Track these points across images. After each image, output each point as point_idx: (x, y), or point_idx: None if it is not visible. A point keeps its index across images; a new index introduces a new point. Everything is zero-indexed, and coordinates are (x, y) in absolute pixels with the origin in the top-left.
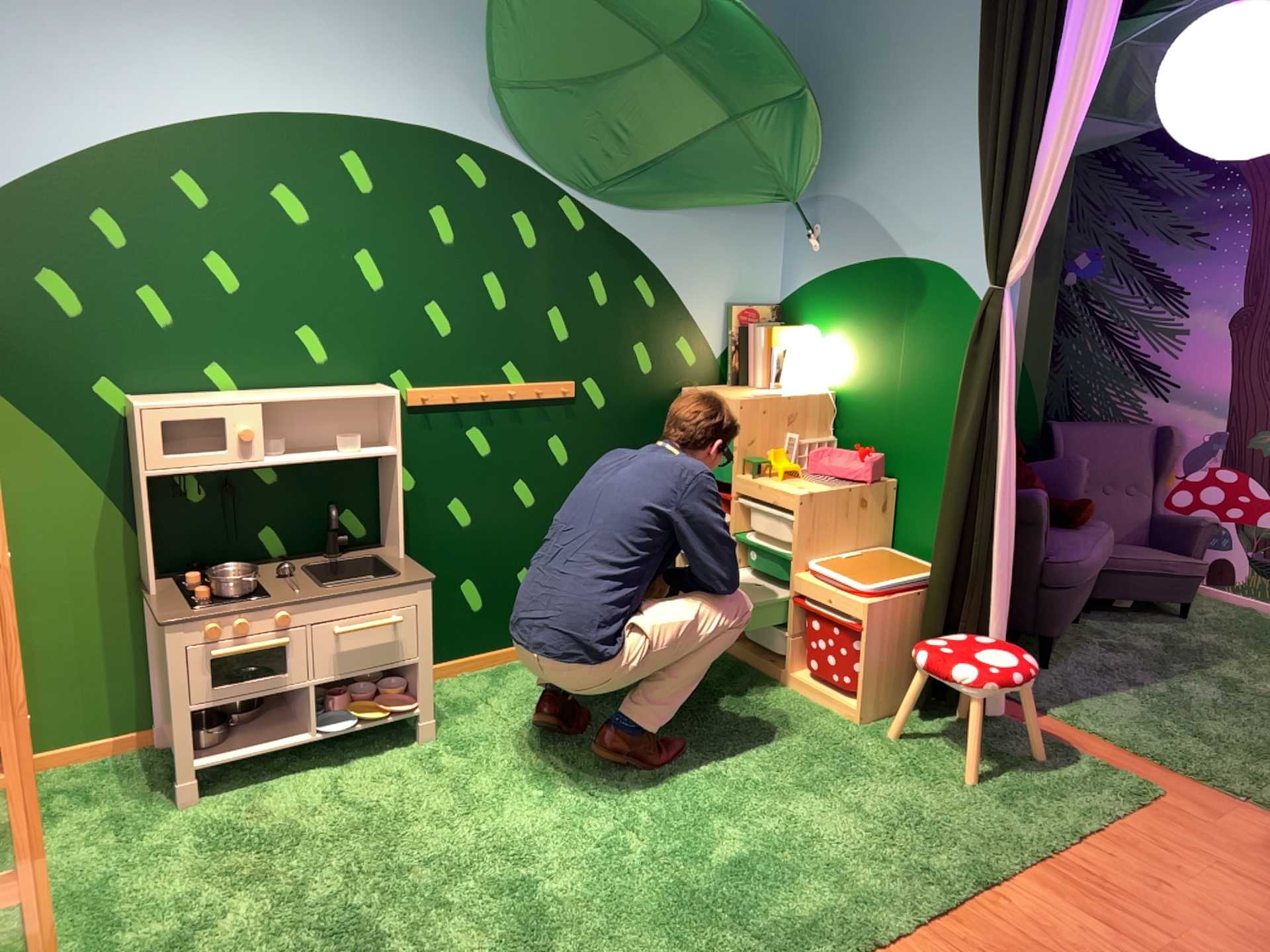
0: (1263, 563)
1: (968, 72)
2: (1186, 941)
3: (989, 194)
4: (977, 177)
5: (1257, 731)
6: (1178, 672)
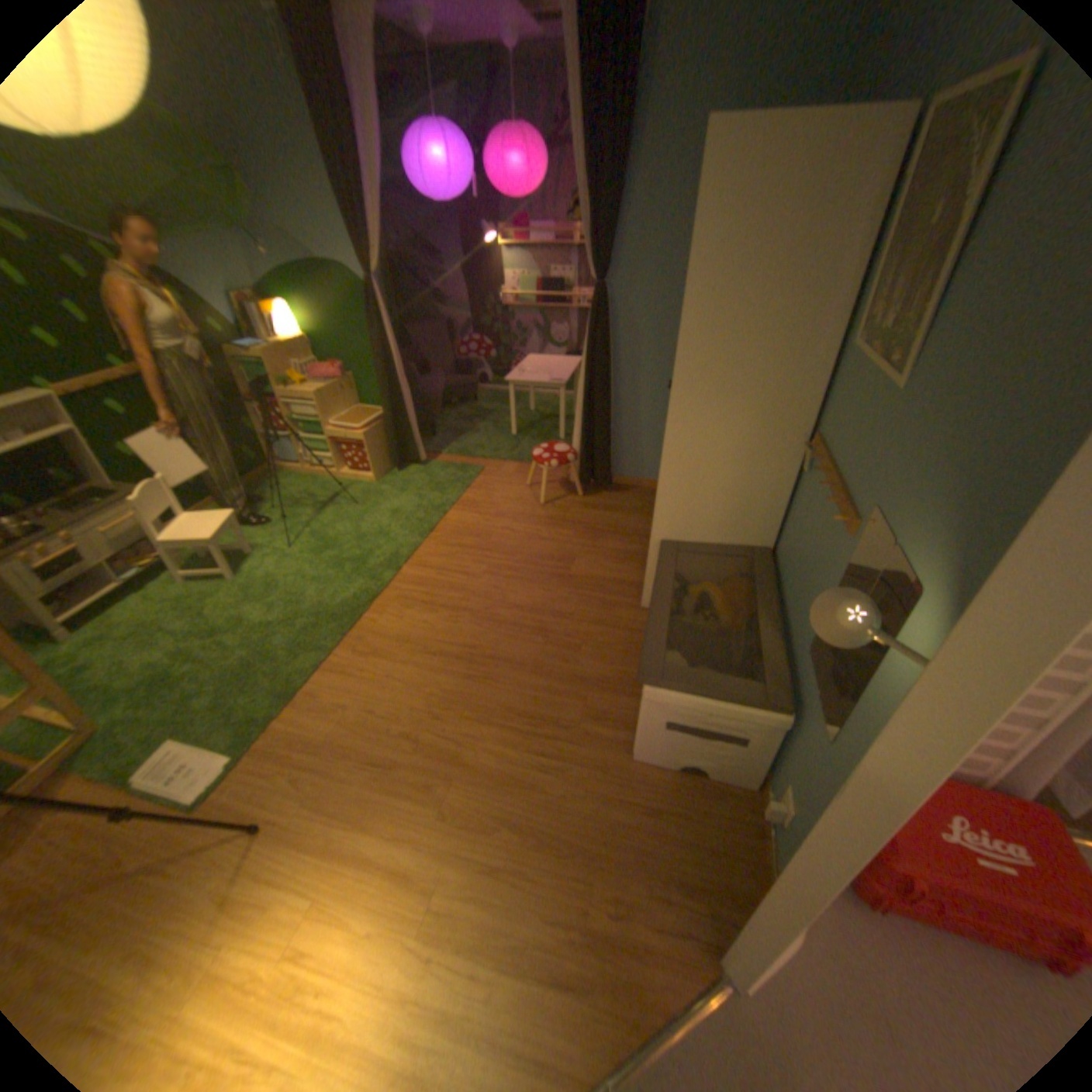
0: (497, 373)
1: (315, 153)
2: (500, 510)
3: (348, 226)
4: (339, 216)
5: (507, 438)
6: (479, 425)
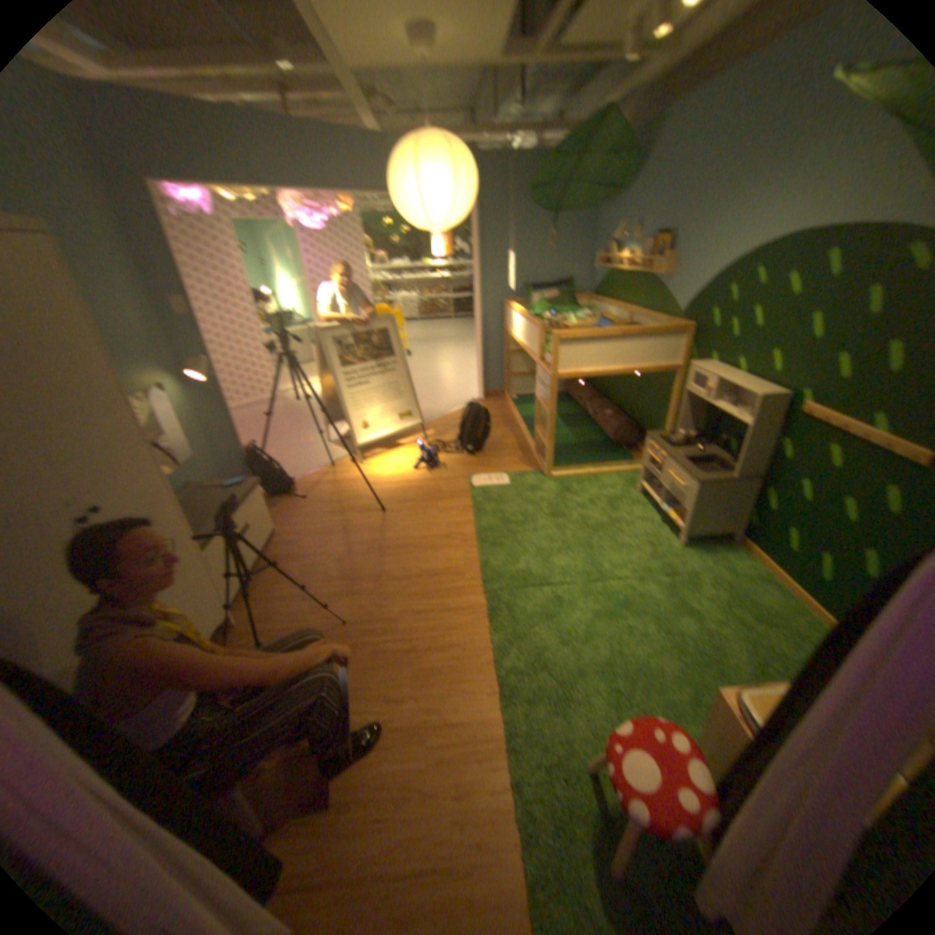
0: None
1: None
2: (421, 755)
3: None
4: None
5: None
6: None
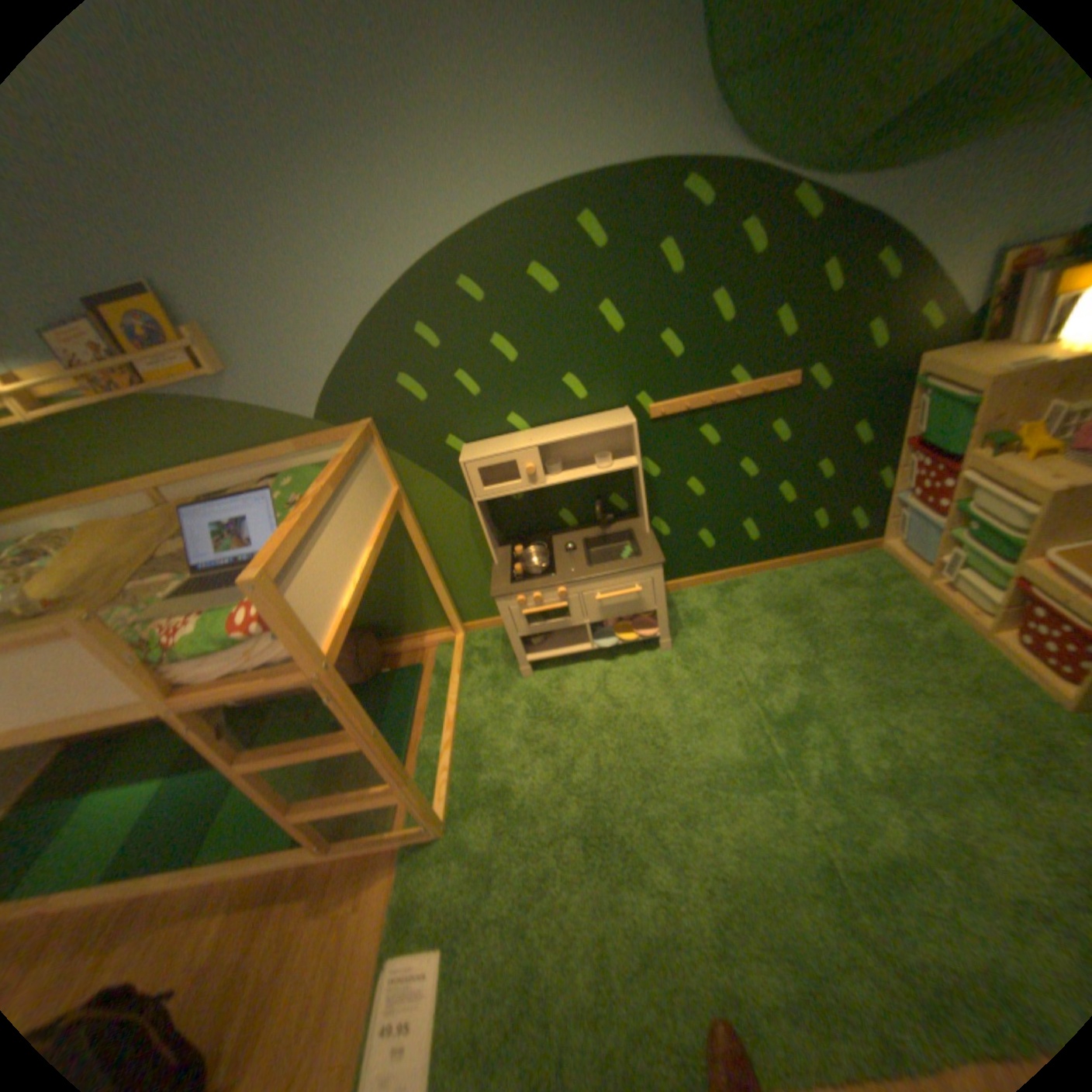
0: None
1: None
2: None
3: None
4: None
5: None
6: None
